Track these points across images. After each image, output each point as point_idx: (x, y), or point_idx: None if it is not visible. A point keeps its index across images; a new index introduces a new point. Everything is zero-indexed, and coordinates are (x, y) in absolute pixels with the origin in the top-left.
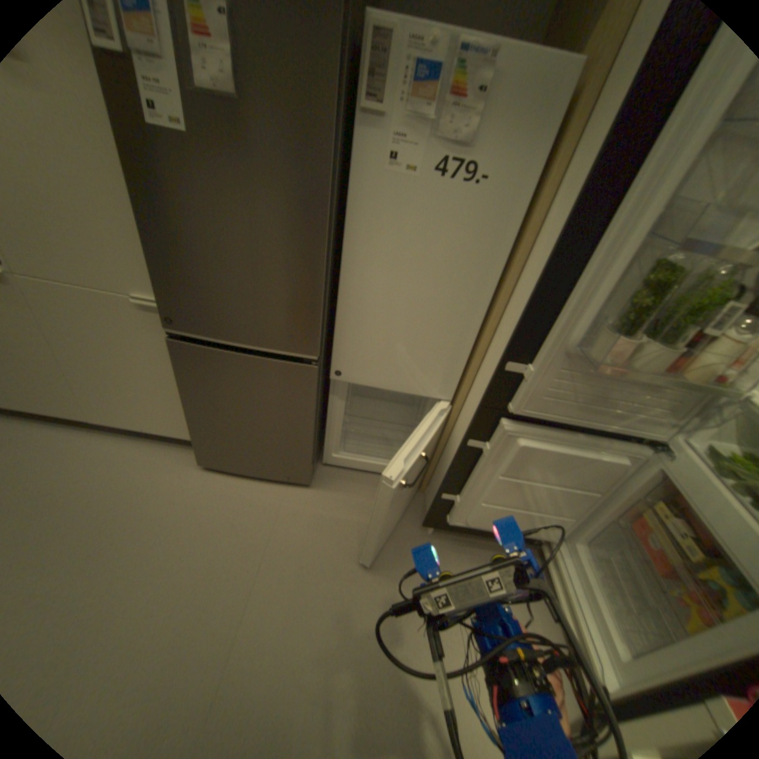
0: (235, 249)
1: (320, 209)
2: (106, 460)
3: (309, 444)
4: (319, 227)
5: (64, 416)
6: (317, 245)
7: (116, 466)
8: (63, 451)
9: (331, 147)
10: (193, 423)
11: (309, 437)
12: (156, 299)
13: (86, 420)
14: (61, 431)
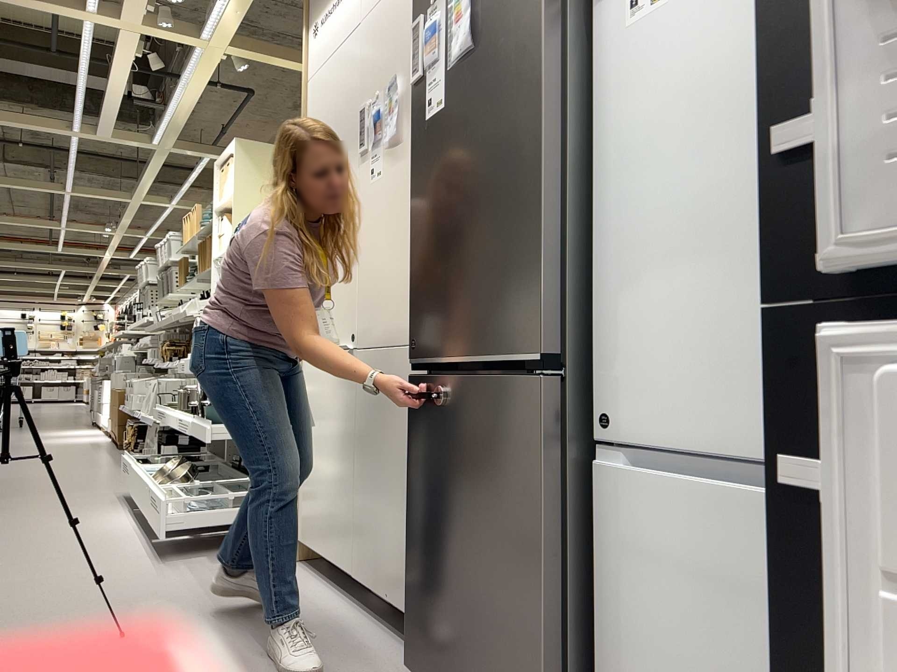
0: (466, 209)
1: (537, 104)
2: (331, 629)
3: (542, 615)
4: (536, 129)
5: (340, 564)
6: (536, 153)
7: (331, 638)
8: (311, 607)
9: (543, 29)
10: (412, 549)
11: (541, 589)
12: (410, 318)
13: (352, 572)
14: (332, 592)
